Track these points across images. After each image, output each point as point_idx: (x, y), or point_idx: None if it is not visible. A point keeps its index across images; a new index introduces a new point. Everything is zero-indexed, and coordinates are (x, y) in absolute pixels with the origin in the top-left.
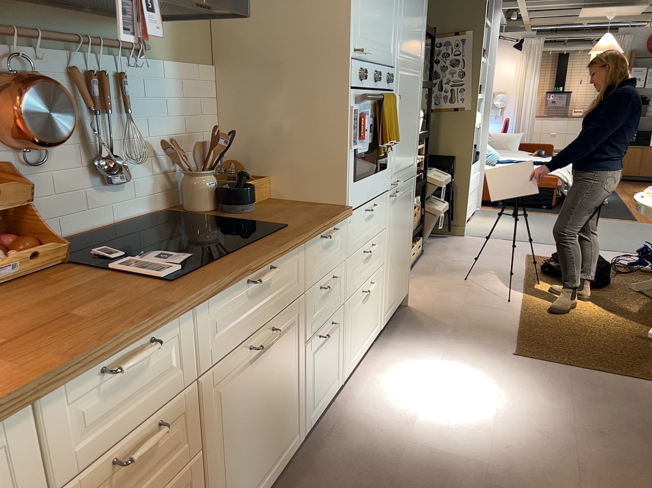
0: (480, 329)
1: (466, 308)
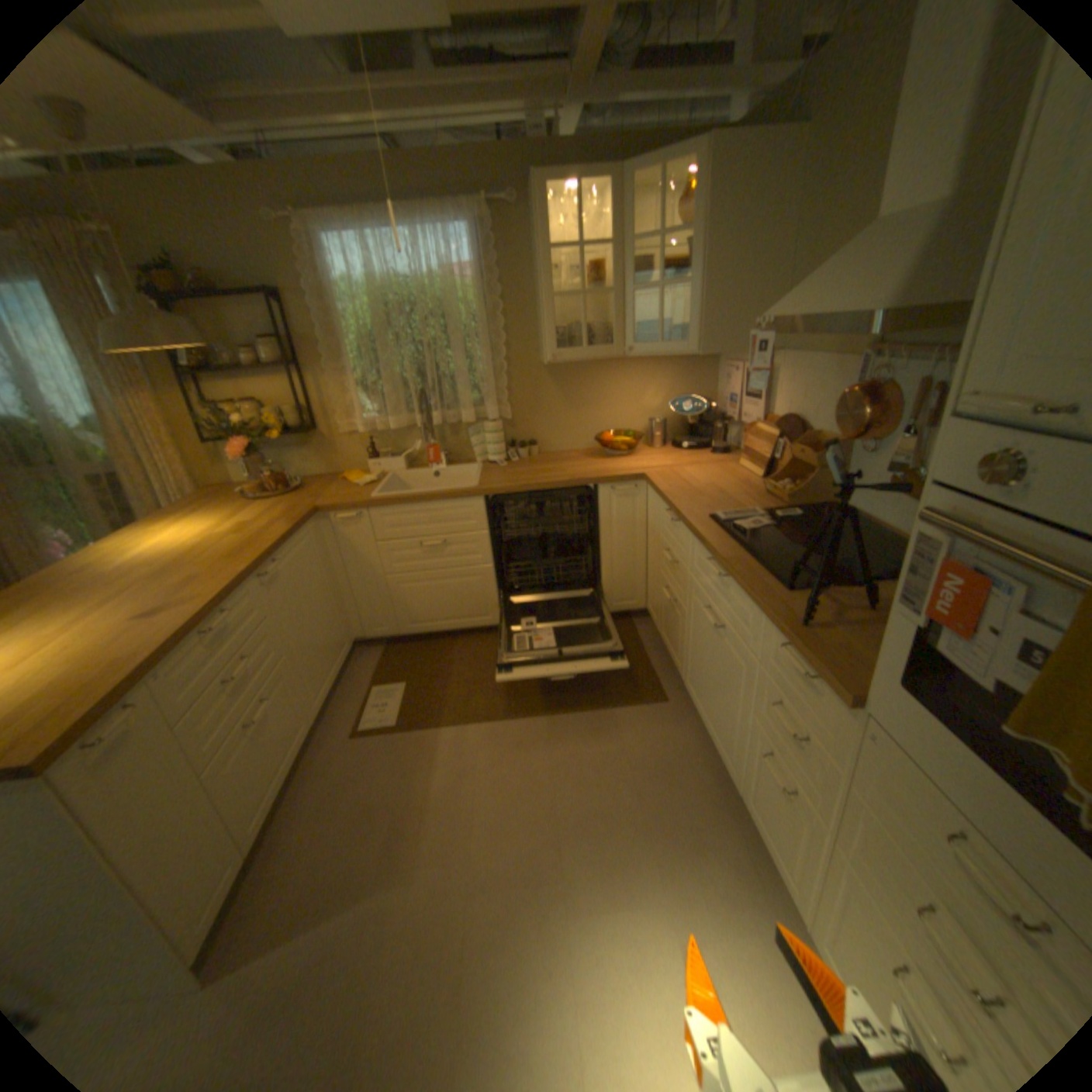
0: None
1: None
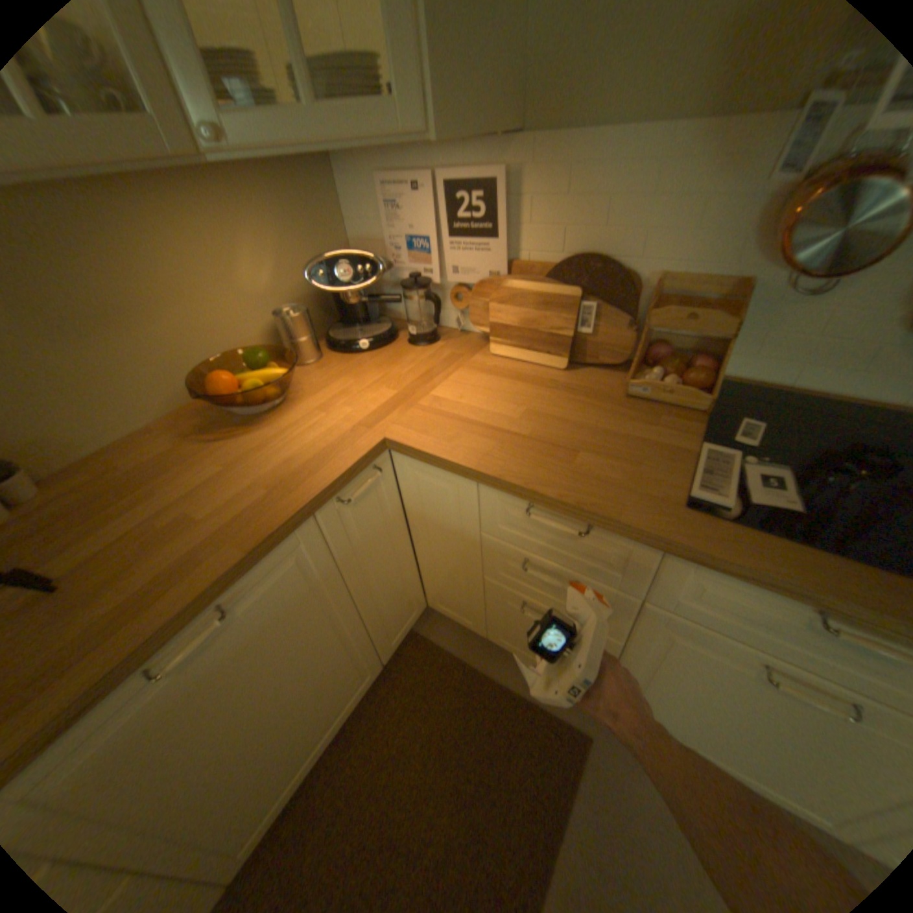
0: None
1: None
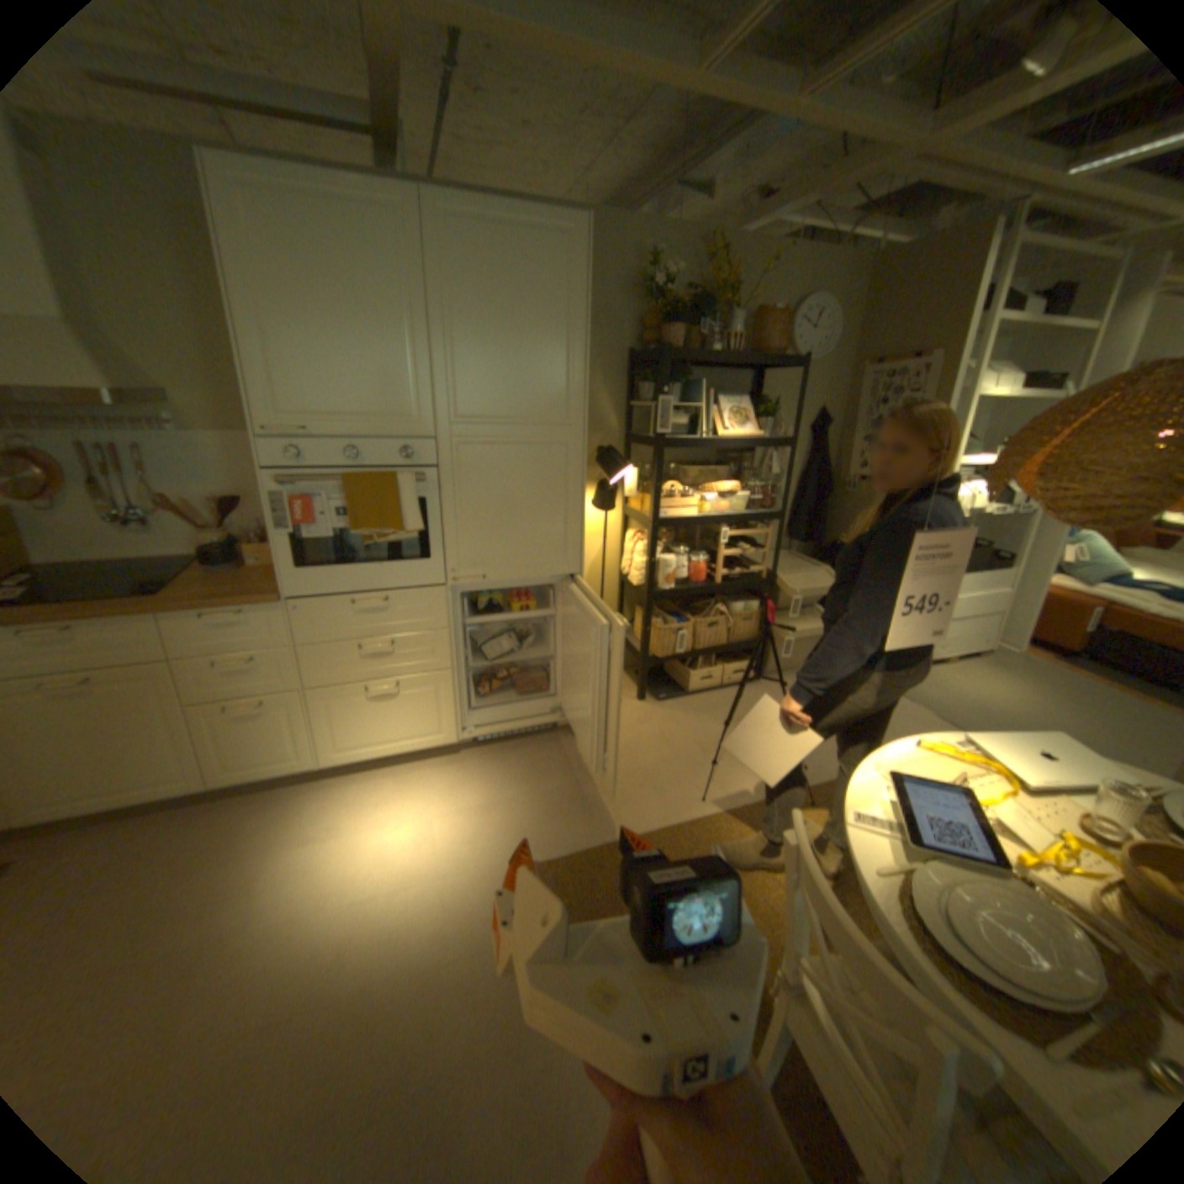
0: (579, 810)
1: (627, 778)
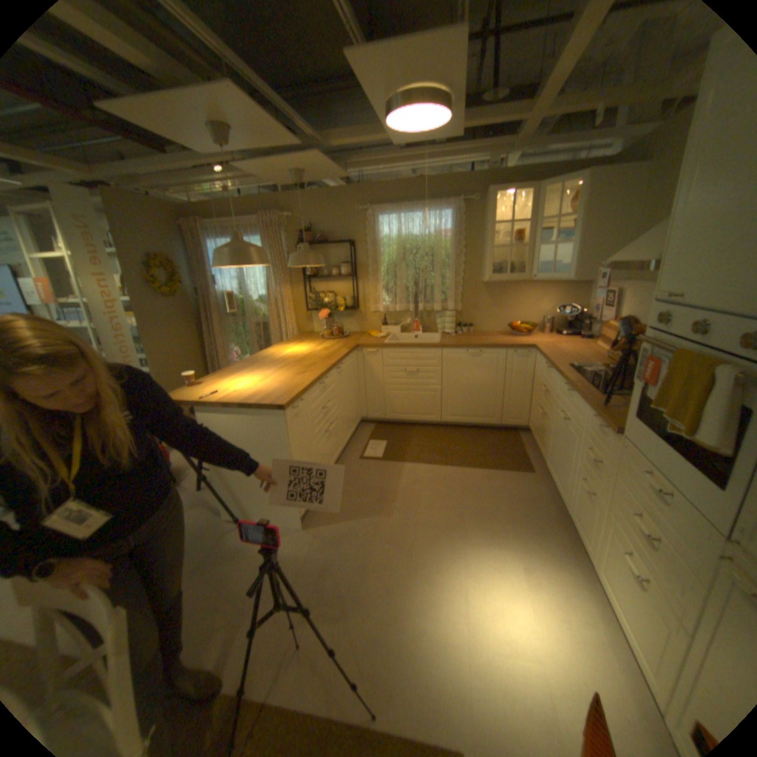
0: None
1: None
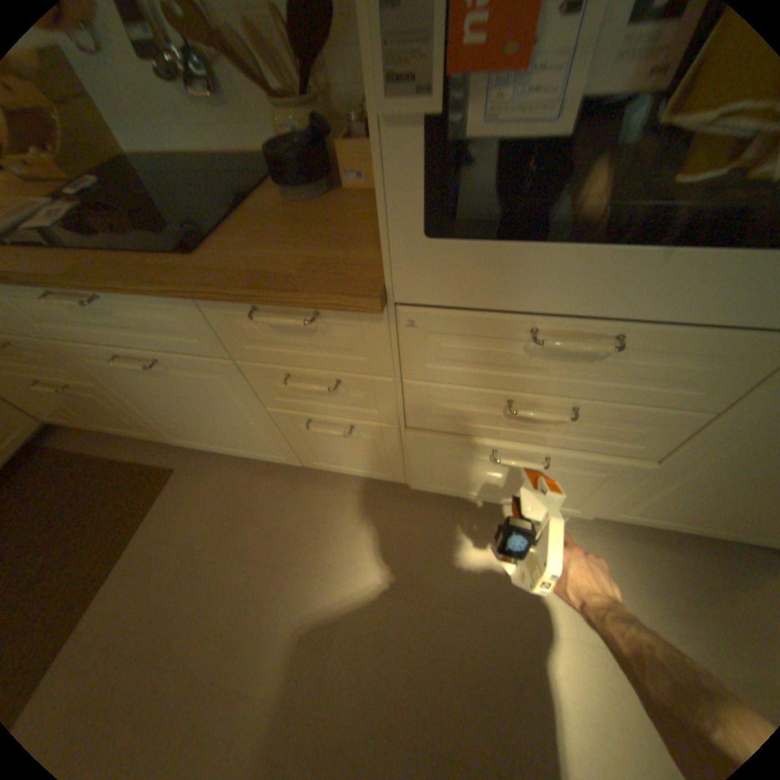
0: None
1: None
